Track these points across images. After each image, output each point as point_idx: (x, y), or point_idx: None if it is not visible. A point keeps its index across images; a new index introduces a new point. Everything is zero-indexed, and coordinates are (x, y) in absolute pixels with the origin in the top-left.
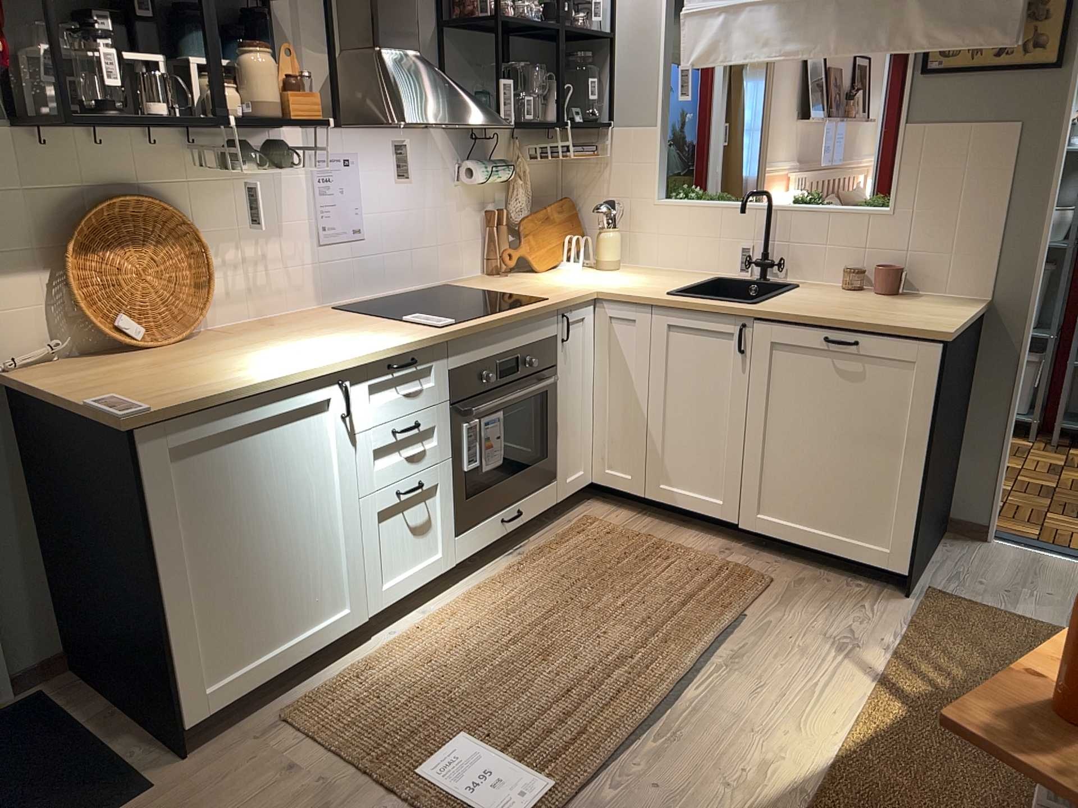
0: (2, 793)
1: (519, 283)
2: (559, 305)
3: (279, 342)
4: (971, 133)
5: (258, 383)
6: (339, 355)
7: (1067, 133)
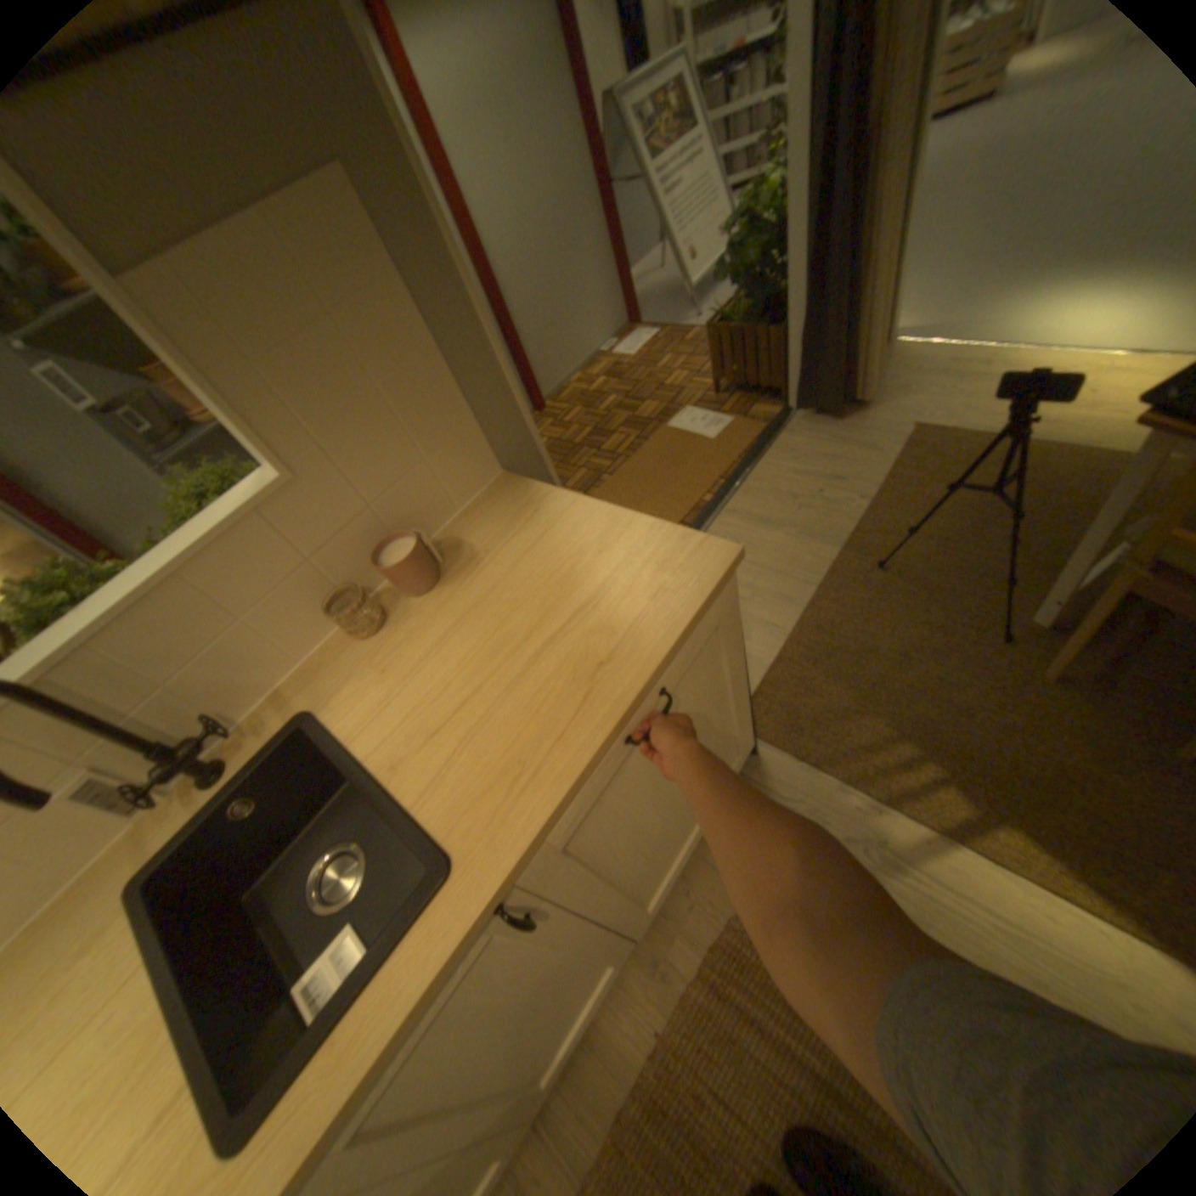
0: None
1: None
2: None
3: None
4: (279, 237)
5: None
6: None
7: (413, 161)
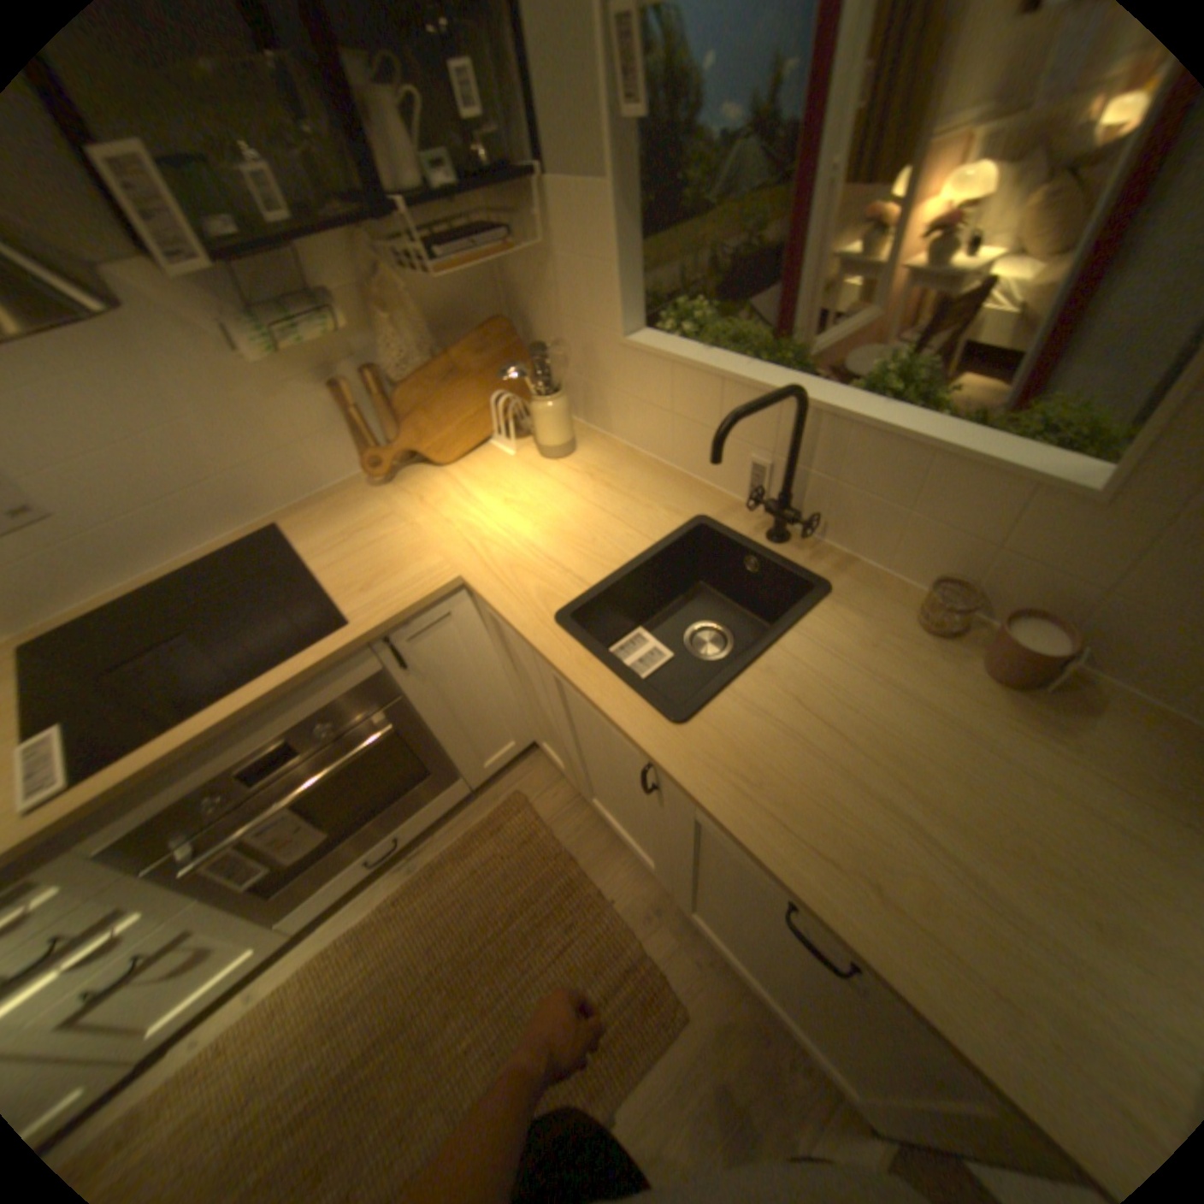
0: None
1: (381, 514)
2: (359, 641)
3: None
4: None
5: None
6: None
7: None
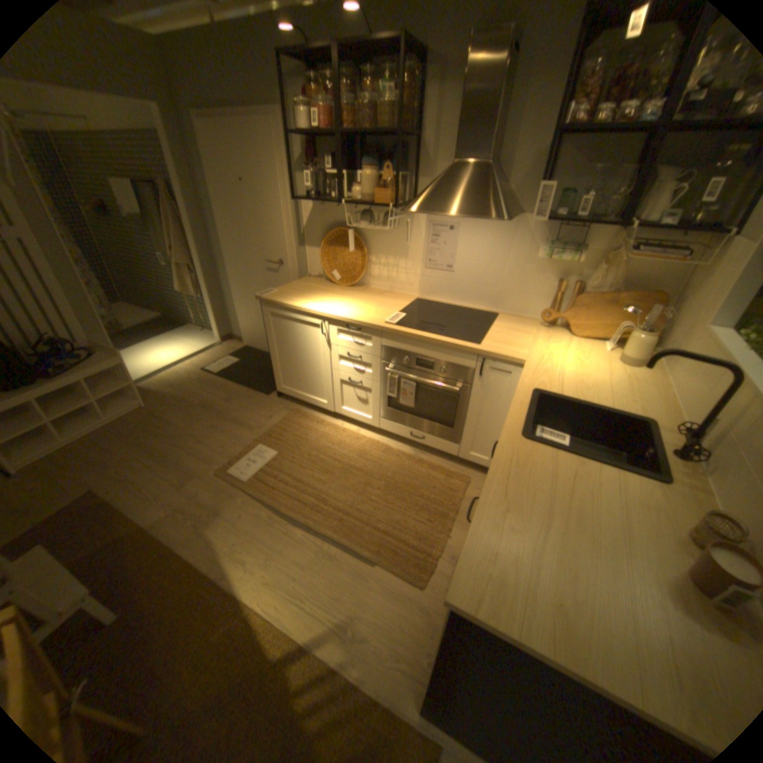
0: (269, 374)
1: (529, 333)
2: (475, 351)
3: (352, 299)
4: None
5: (292, 305)
6: (330, 311)
7: None
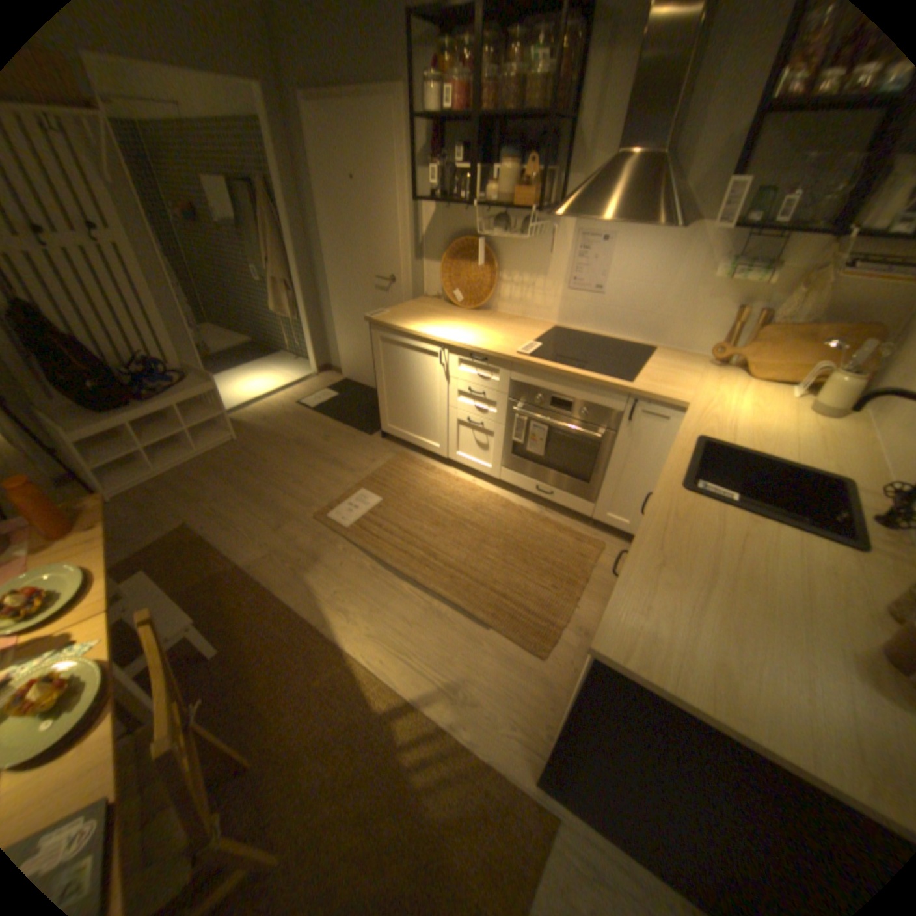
0: (372, 411)
1: (694, 371)
2: (626, 390)
3: (476, 324)
4: None
5: (407, 328)
6: (451, 336)
7: None
